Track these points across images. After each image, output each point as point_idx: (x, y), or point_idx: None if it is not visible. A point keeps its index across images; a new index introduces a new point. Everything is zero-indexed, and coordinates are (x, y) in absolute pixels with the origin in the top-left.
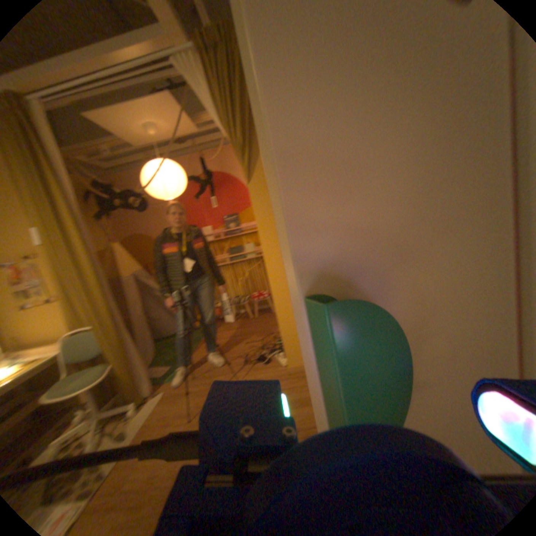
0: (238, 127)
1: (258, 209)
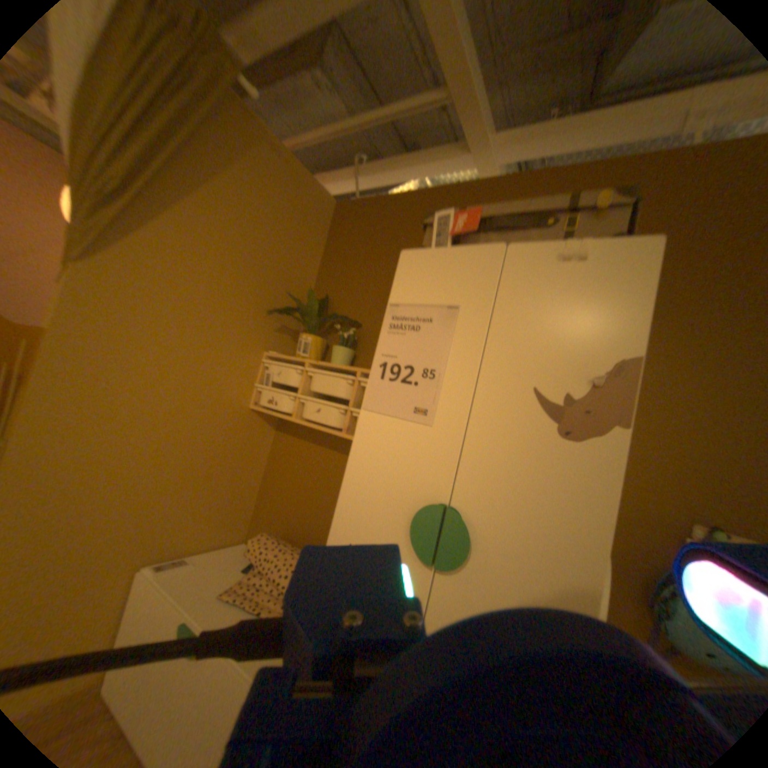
0: (132, 168)
1: (74, 328)
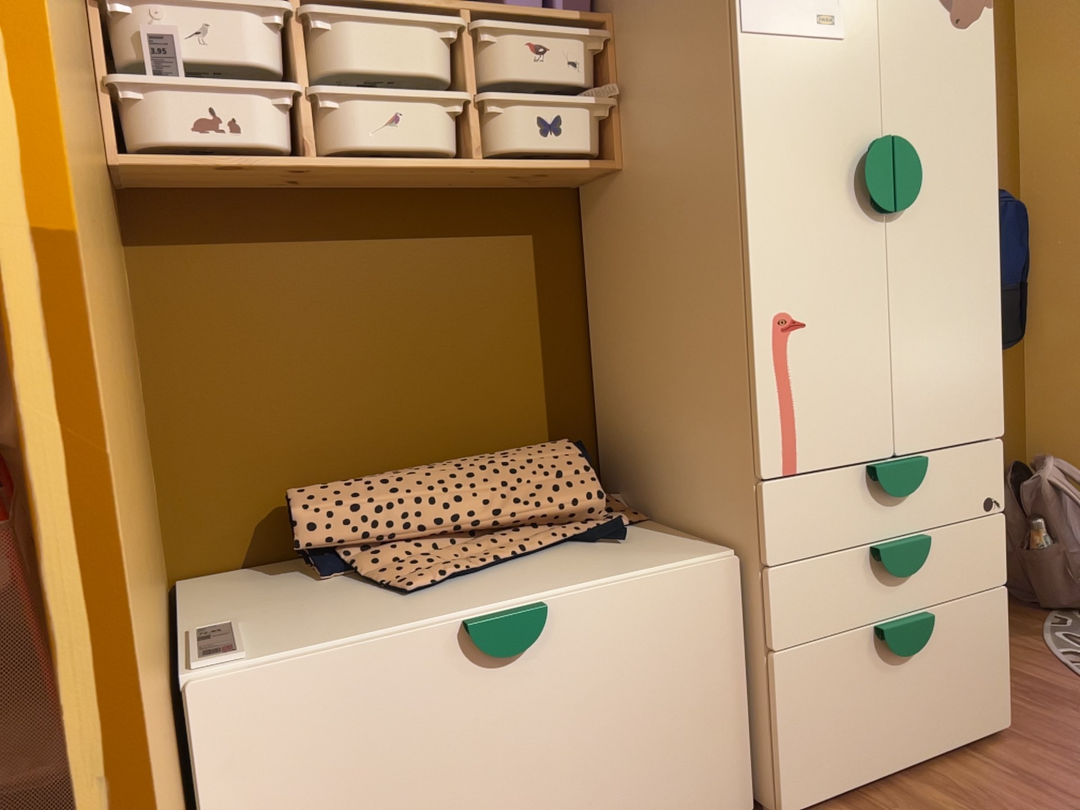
0: None
1: None
